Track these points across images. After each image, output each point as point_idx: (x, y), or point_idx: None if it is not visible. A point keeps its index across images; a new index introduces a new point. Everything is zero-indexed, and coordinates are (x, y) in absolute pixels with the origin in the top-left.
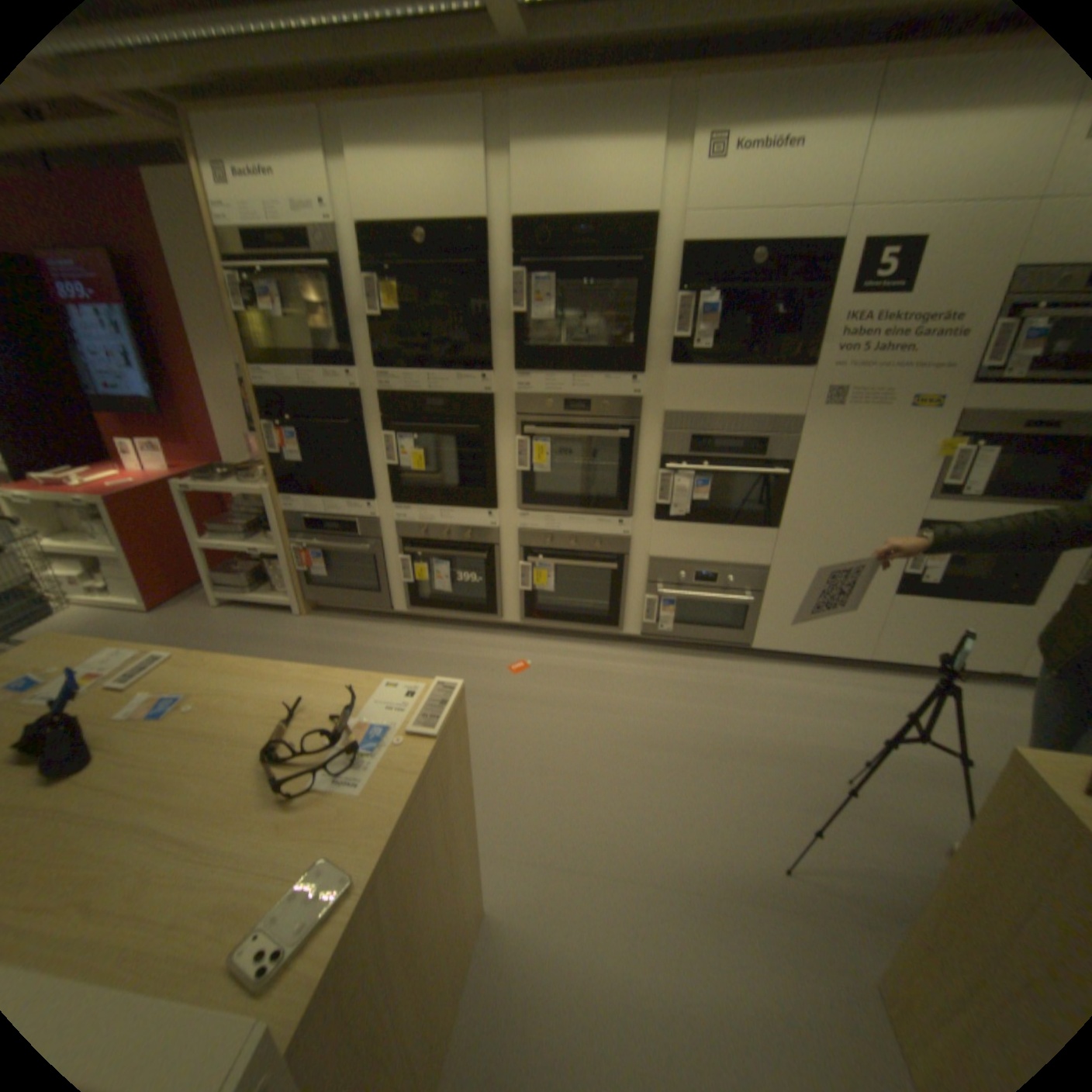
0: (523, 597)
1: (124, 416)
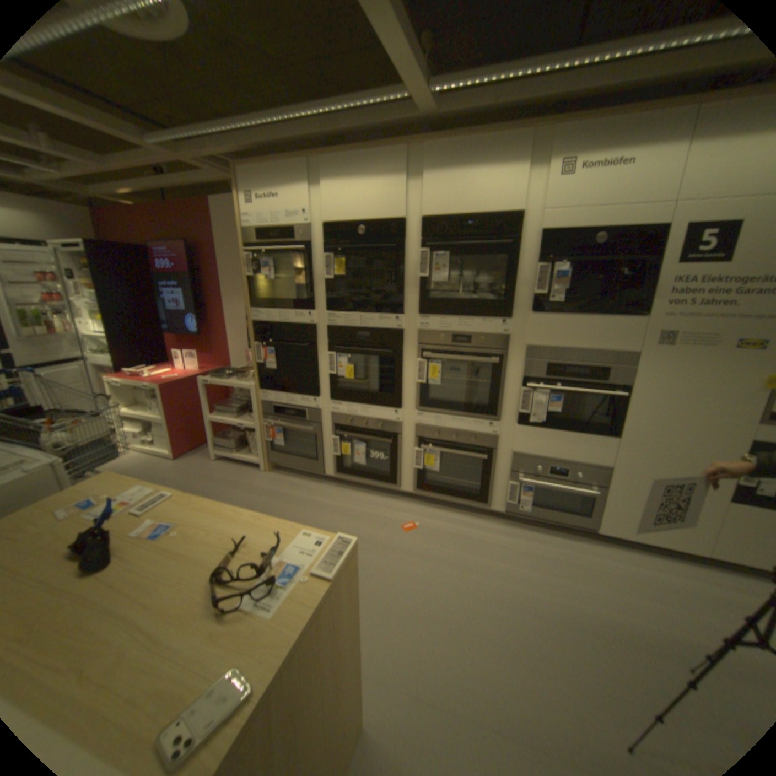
0: (417, 473)
1: (180, 336)
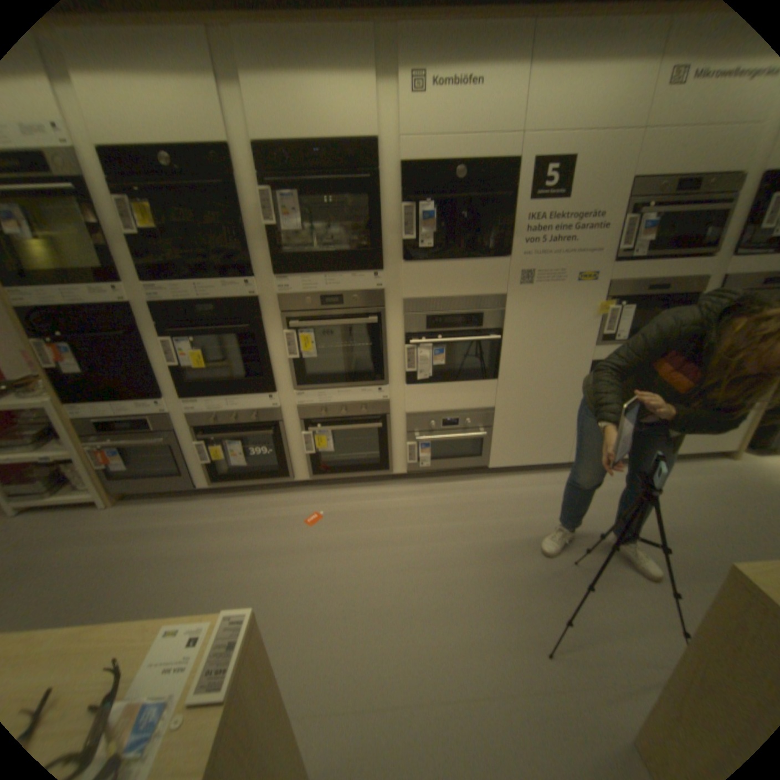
0: (309, 459)
1: None
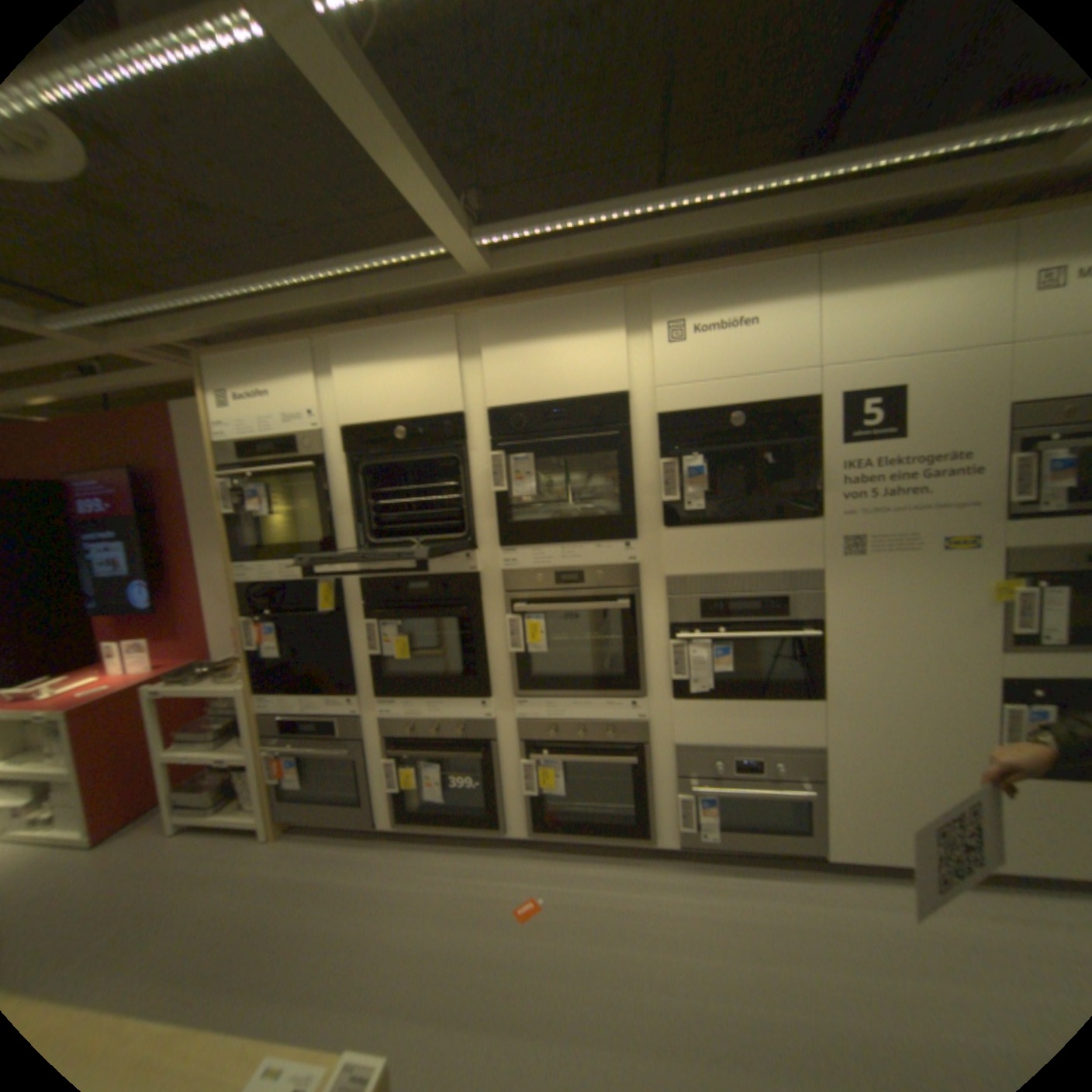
0: (528, 803)
1: (117, 617)
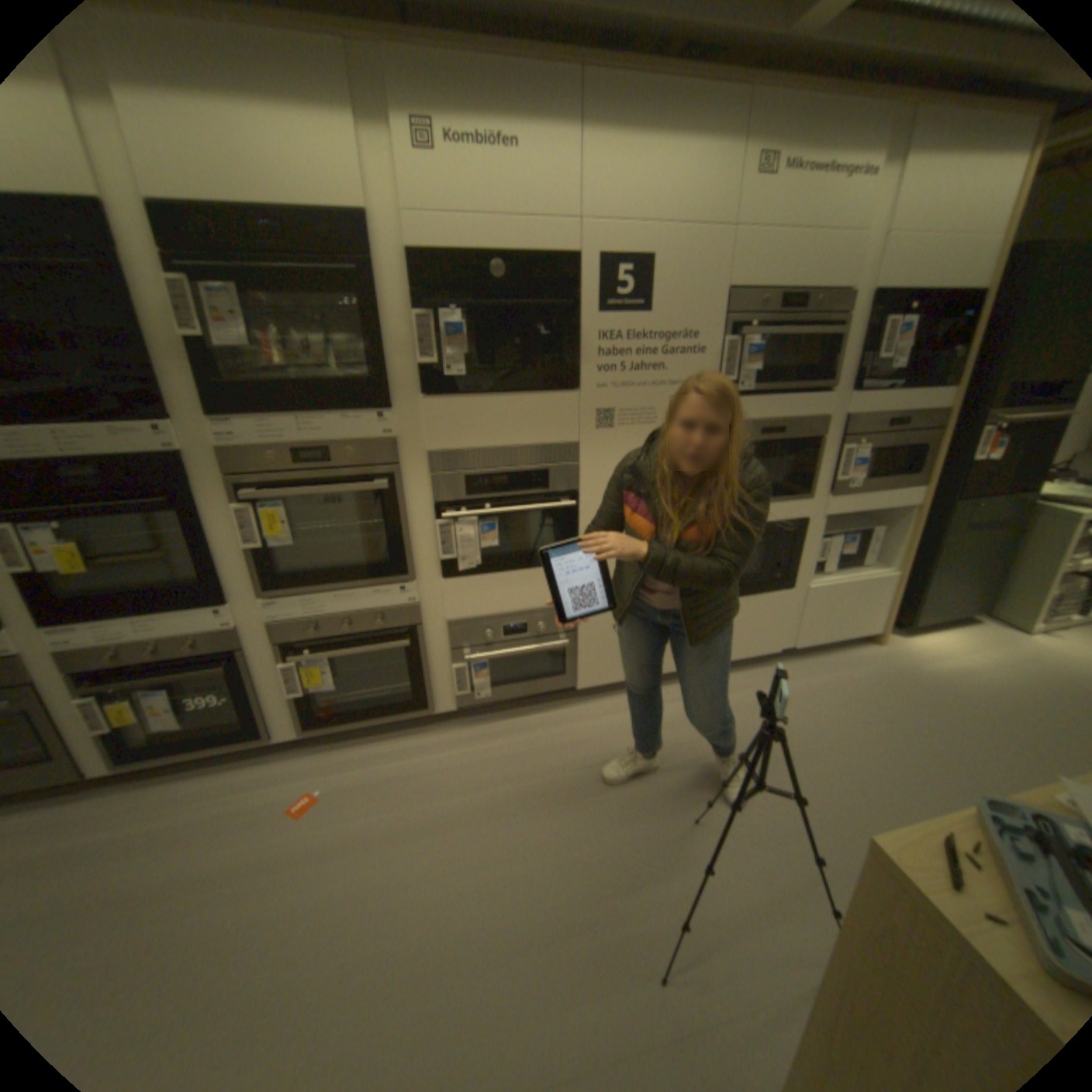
0: (293, 705)
1: None
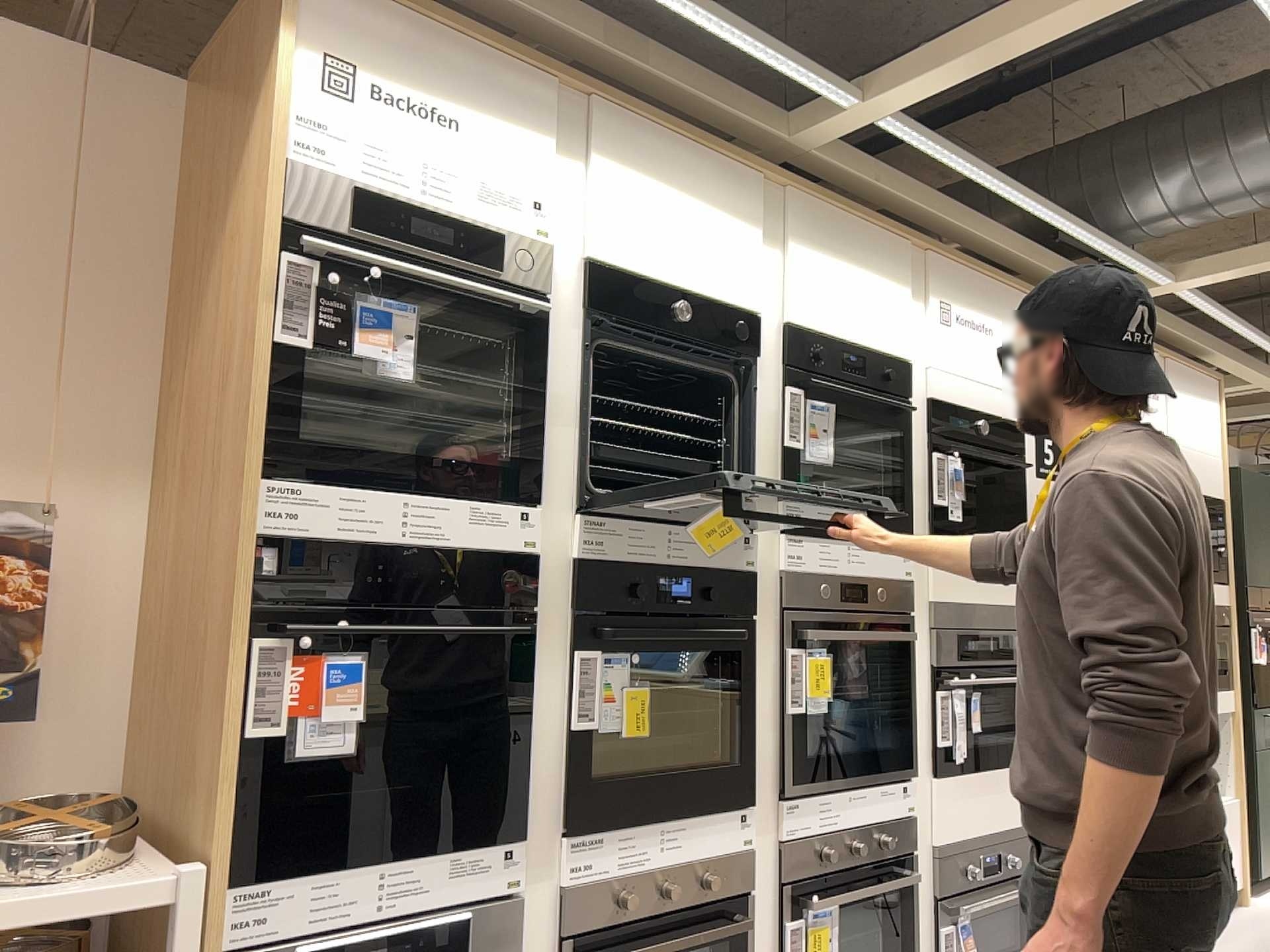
0: None
1: None
